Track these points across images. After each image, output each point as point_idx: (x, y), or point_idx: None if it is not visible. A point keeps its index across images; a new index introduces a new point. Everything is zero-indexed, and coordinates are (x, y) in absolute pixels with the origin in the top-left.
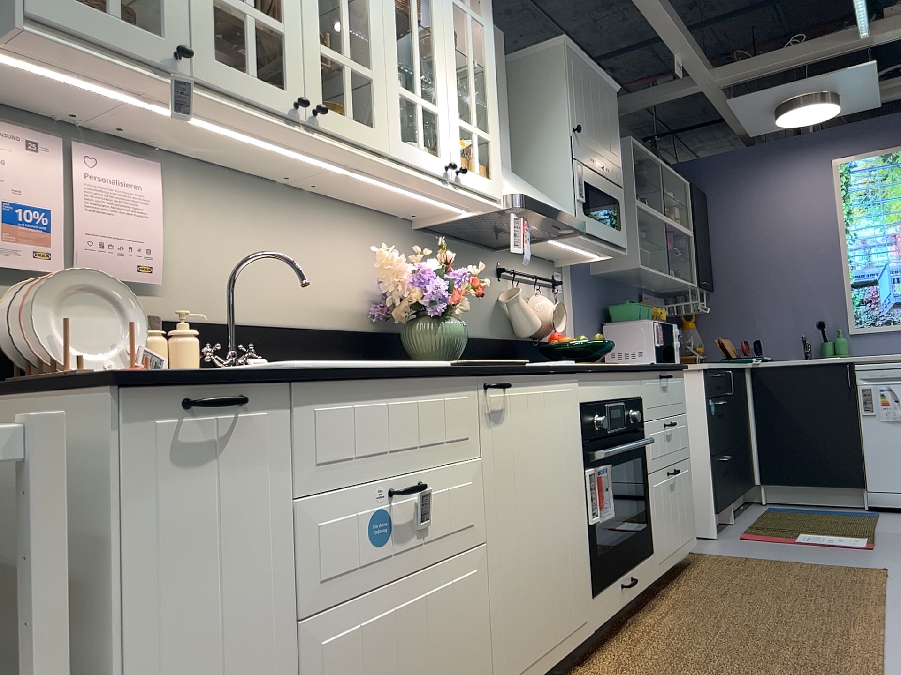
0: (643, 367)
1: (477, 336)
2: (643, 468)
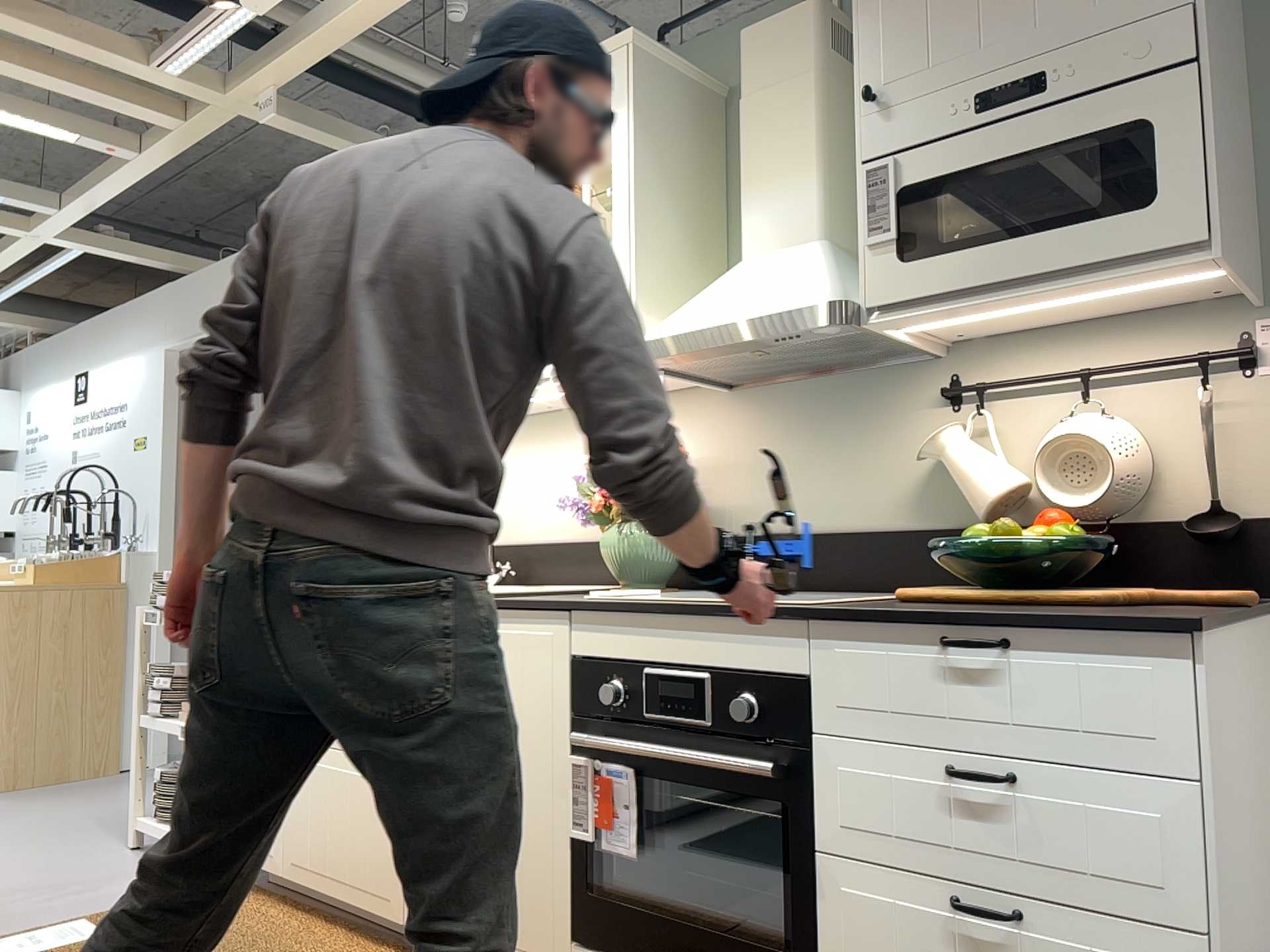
0: (787, 611)
1: (864, 528)
2: (798, 830)
